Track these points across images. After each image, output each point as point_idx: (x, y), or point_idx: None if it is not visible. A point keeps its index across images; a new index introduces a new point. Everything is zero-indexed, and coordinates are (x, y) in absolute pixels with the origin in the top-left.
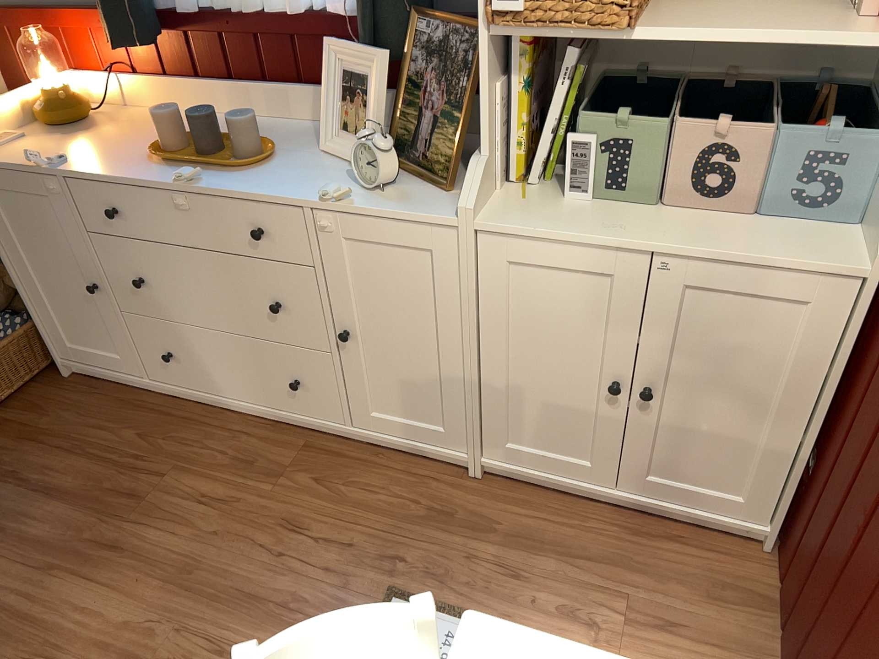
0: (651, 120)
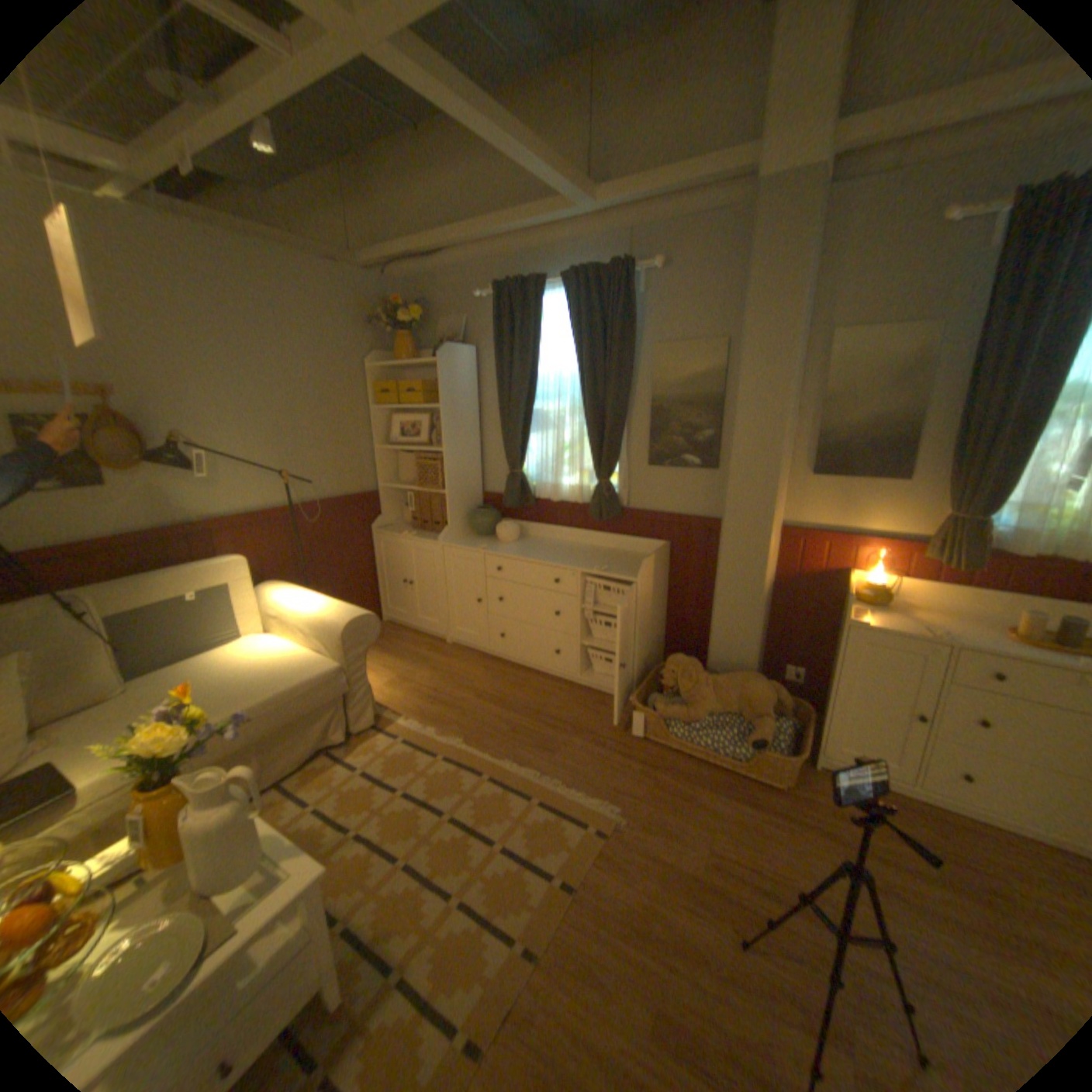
0: None
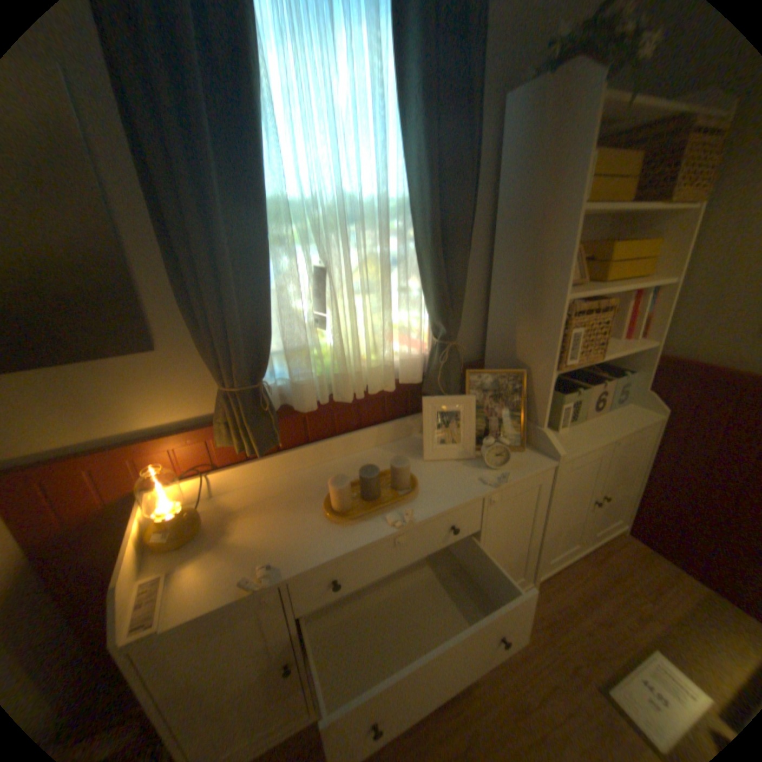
0: (584, 388)
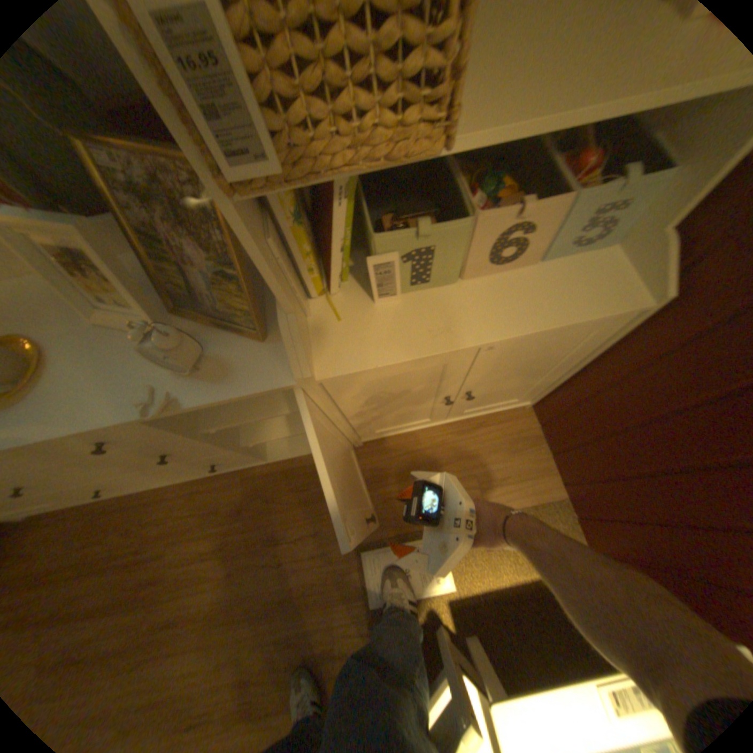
0: (453, 214)
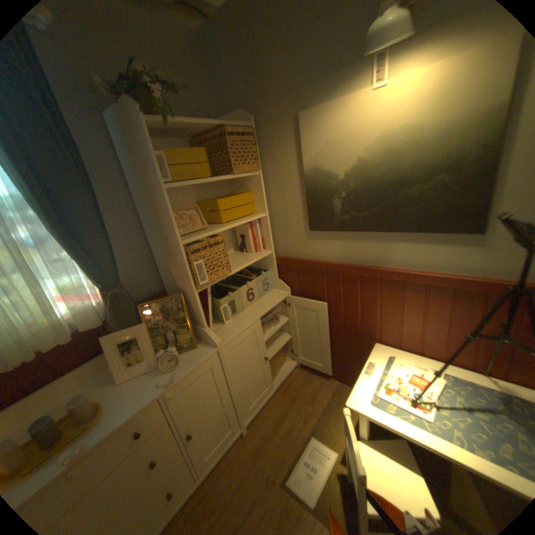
0: (234, 291)
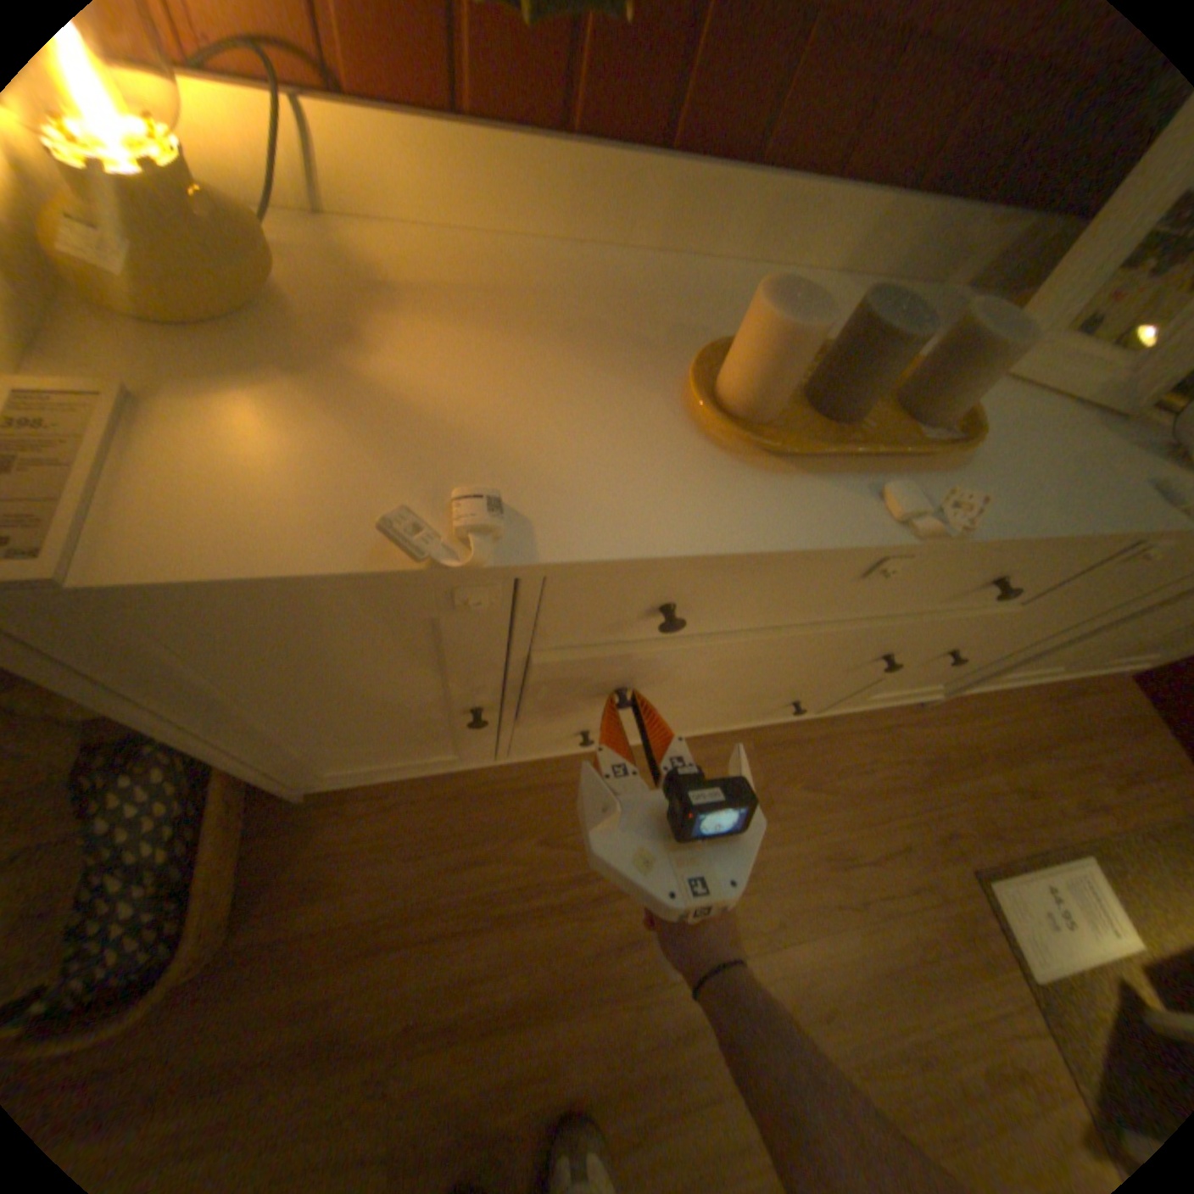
0: None
